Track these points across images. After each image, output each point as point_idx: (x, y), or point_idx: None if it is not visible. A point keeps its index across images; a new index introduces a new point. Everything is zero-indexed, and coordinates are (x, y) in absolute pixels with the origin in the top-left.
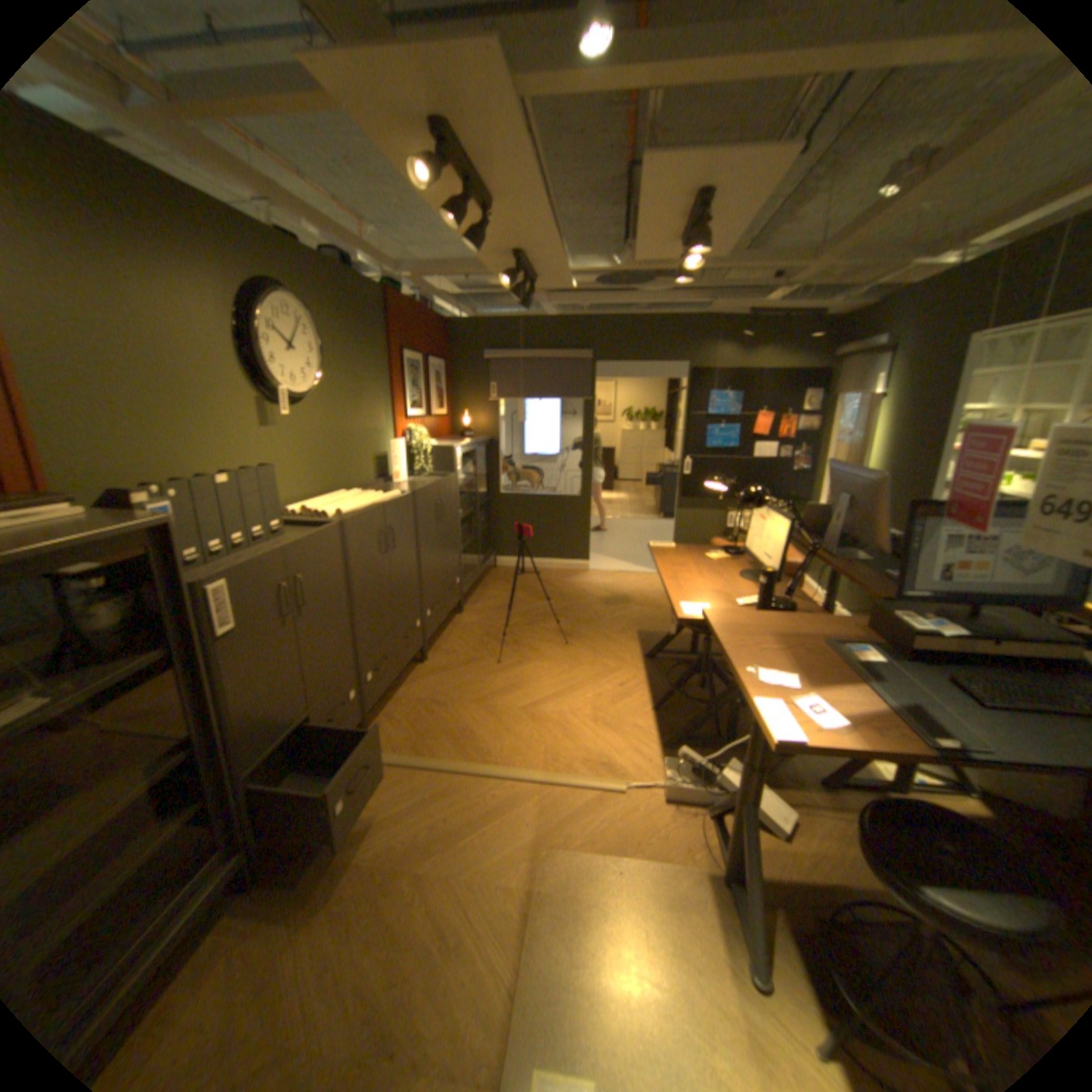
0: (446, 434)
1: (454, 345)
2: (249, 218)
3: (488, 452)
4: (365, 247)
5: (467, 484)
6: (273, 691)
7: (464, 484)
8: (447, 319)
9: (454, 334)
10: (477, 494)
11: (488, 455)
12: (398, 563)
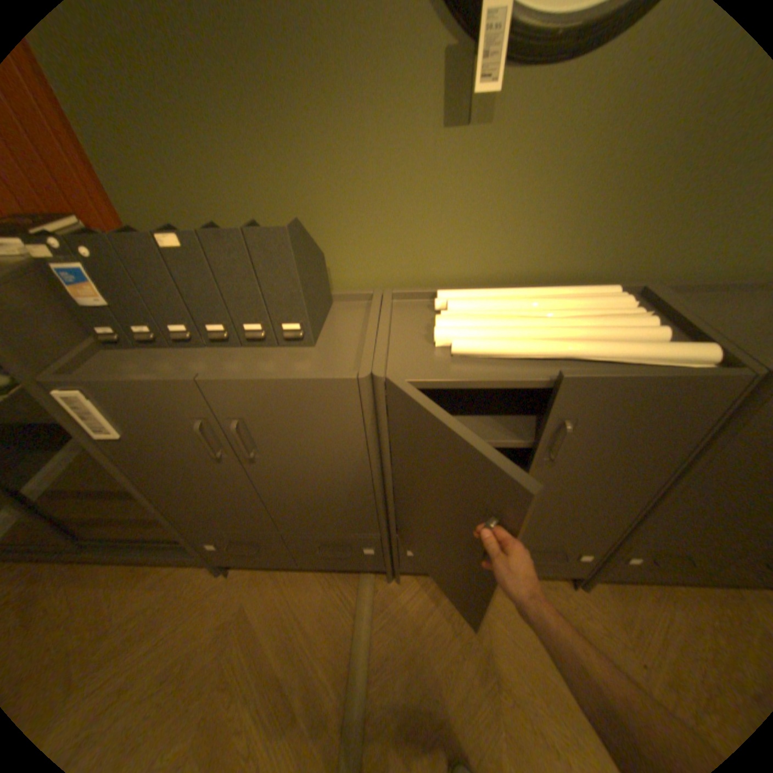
0: None
1: None
2: None
3: None
4: None
5: None
6: (214, 502)
7: None
8: None
9: None
10: None
11: None
12: (569, 480)
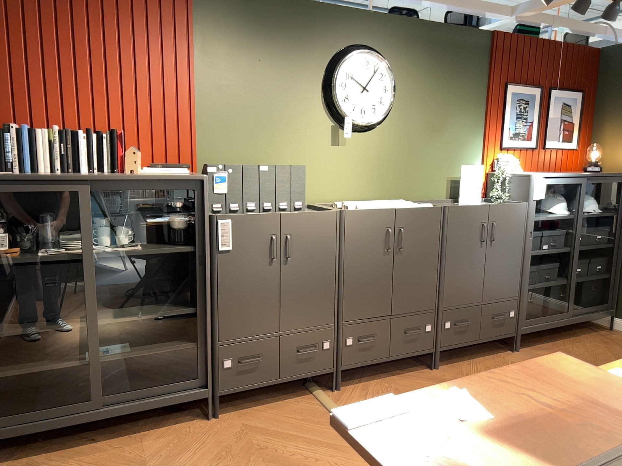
0: (574, 169)
1: (603, 76)
2: (351, 9)
3: (620, 191)
4: (470, 3)
5: (562, 218)
6: (252, 303)
7: (555, 218)
8: (598, 50)
9: (604, 64)
10: (577, 232)
11: (620, 194)
12: (408, 262)
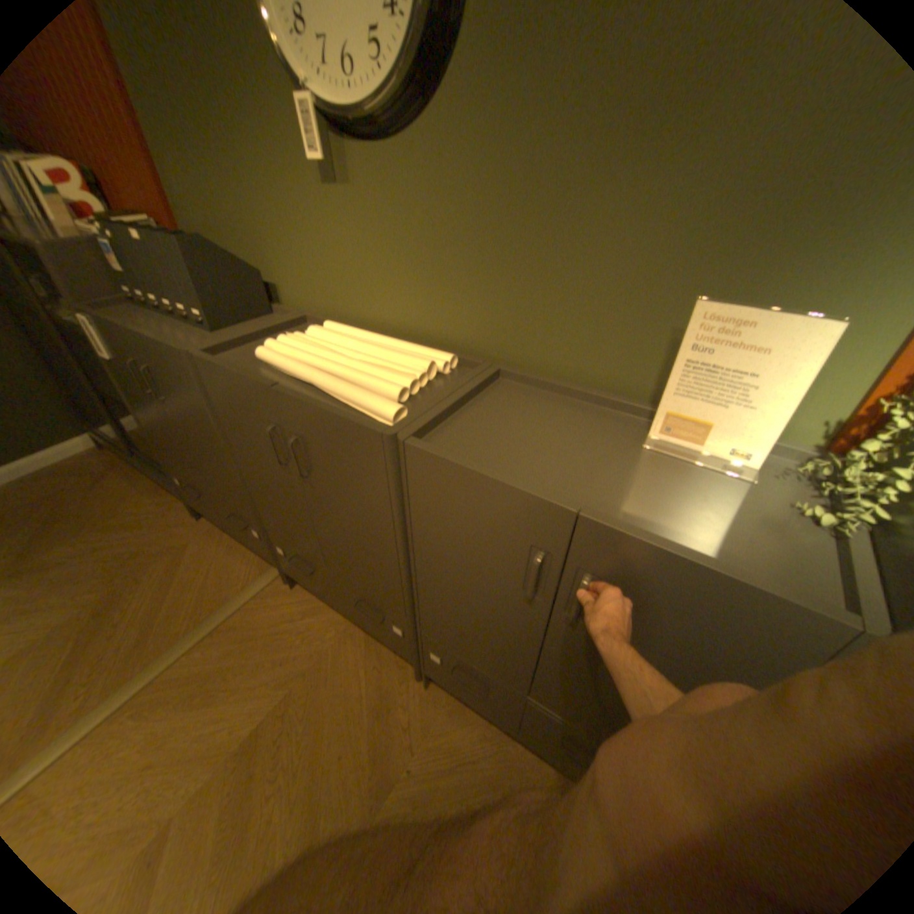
0: None
1: None
2: None
3: None
4: None
5: None
6: (167, 435)
7: None
8: None
9: None
10: None
11: None
12: (331, 508)
